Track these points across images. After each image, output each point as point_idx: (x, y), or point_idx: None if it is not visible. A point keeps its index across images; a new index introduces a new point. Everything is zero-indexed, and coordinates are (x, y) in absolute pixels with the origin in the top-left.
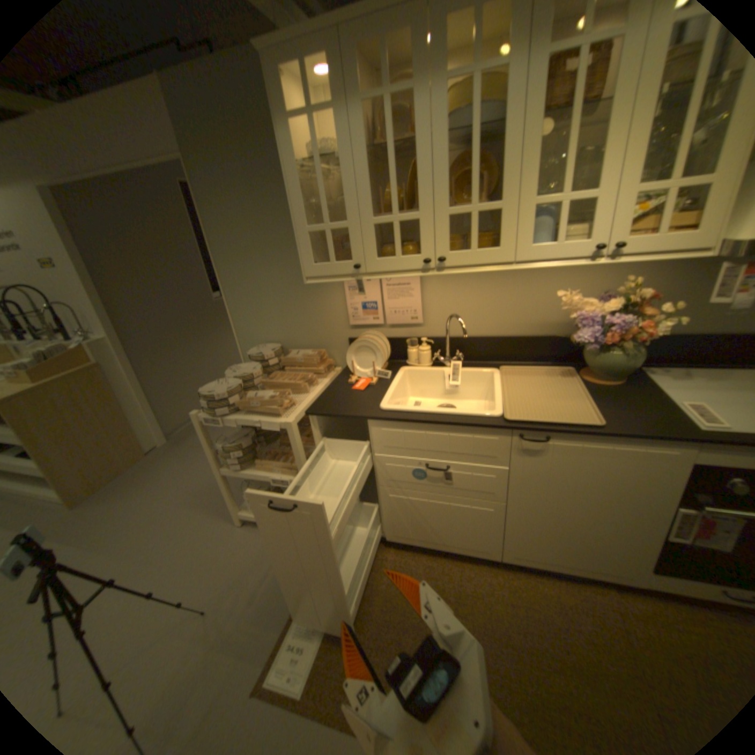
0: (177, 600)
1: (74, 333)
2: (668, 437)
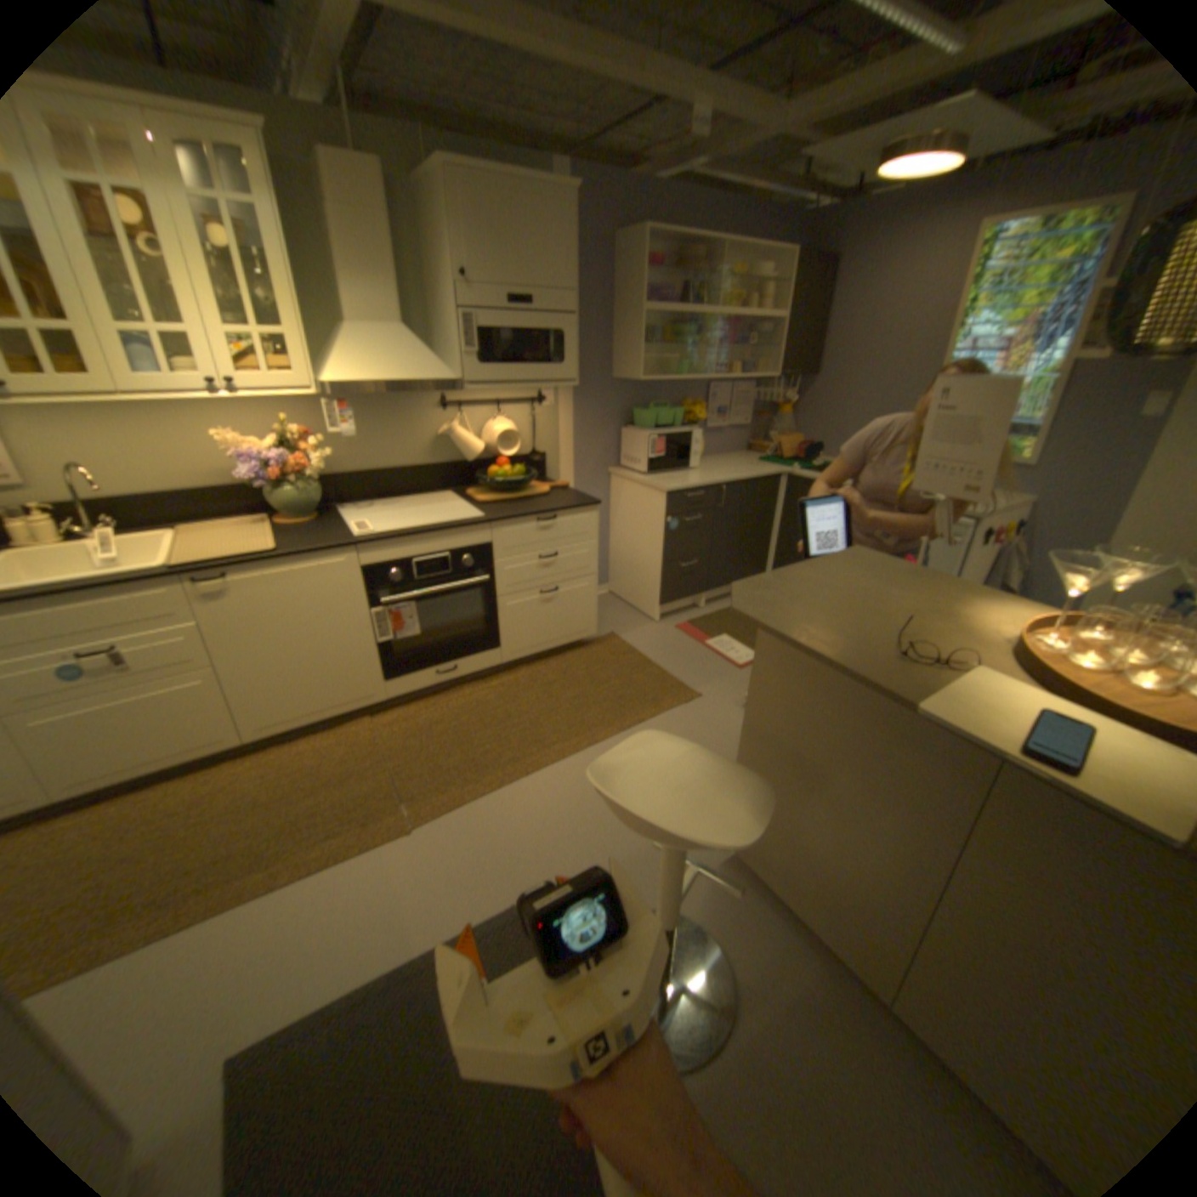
0: None
1: None
2: (330, 546)
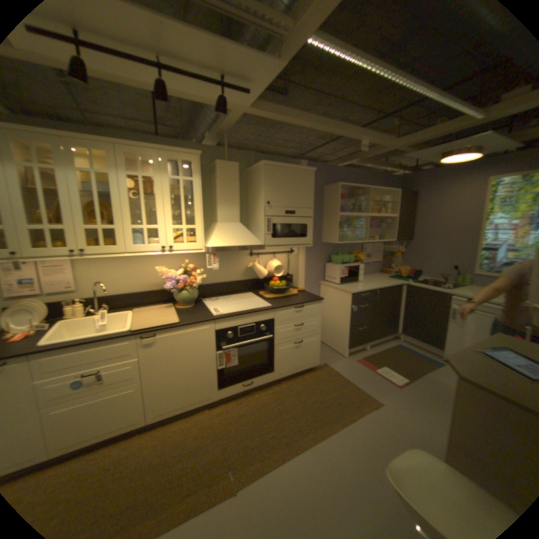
0: None
1: None
2: (203, 321)
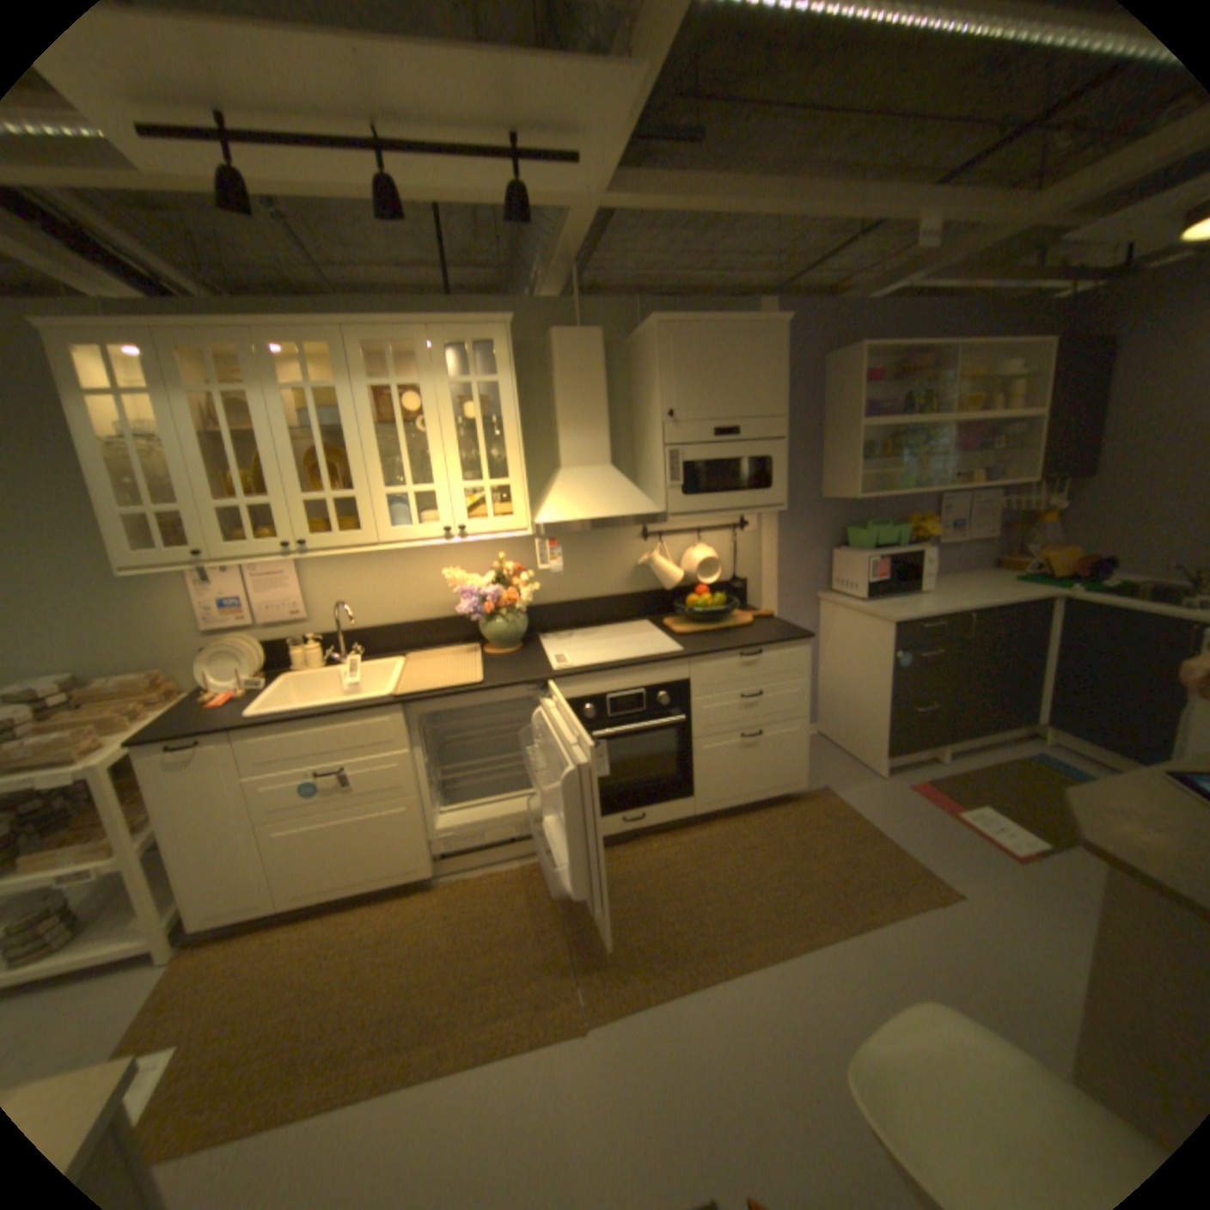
0: None
1: None
2: (528, 681)
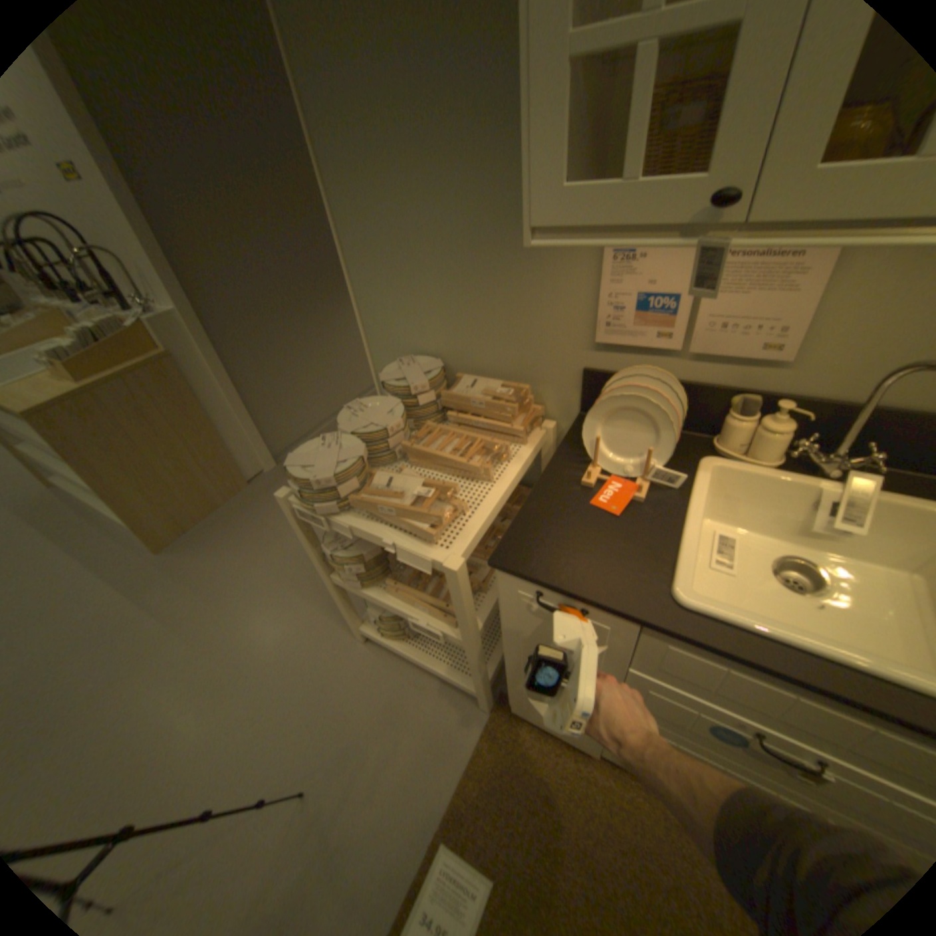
0: (268, 755)
1: (134, 298)
2: None
